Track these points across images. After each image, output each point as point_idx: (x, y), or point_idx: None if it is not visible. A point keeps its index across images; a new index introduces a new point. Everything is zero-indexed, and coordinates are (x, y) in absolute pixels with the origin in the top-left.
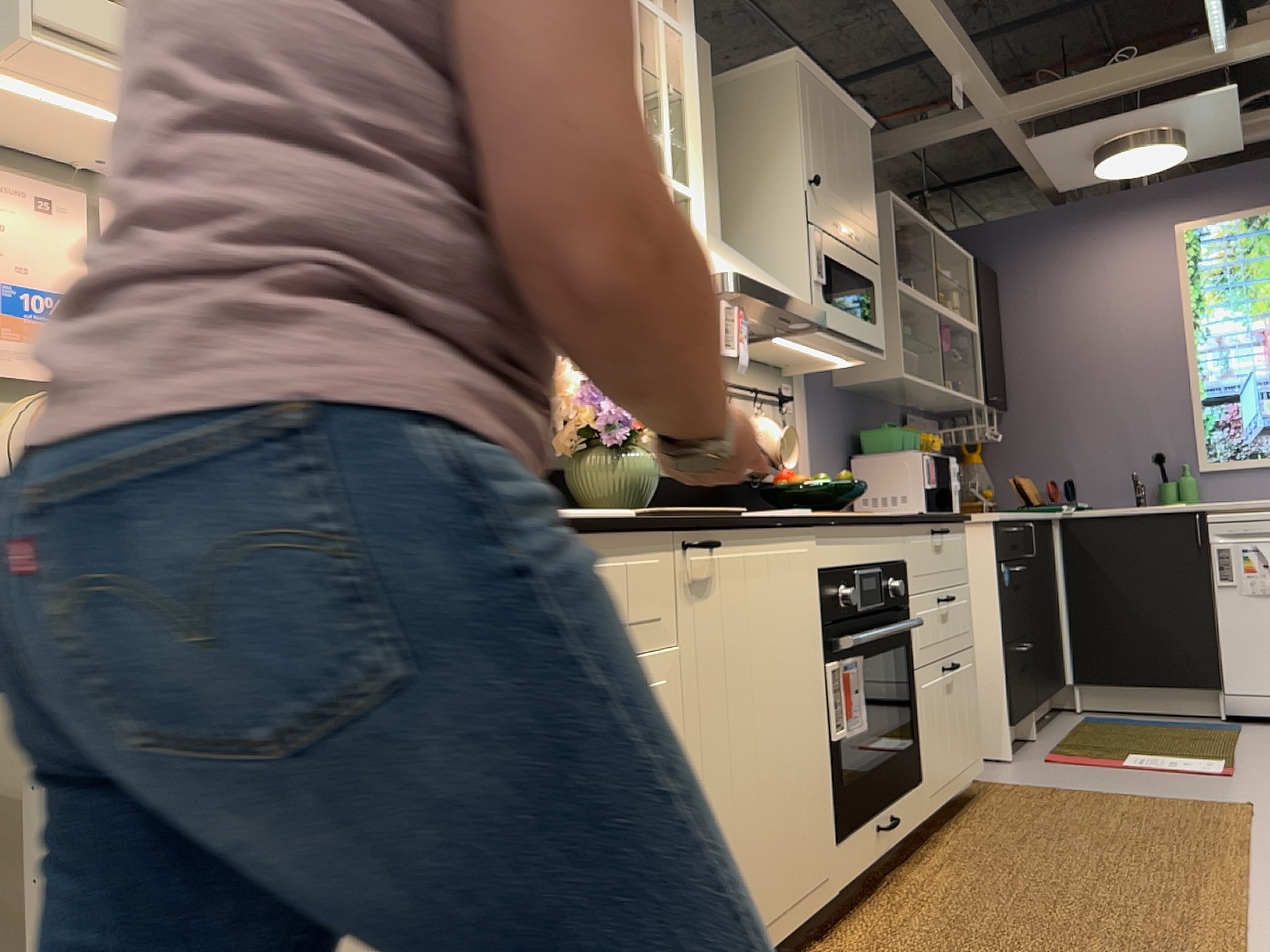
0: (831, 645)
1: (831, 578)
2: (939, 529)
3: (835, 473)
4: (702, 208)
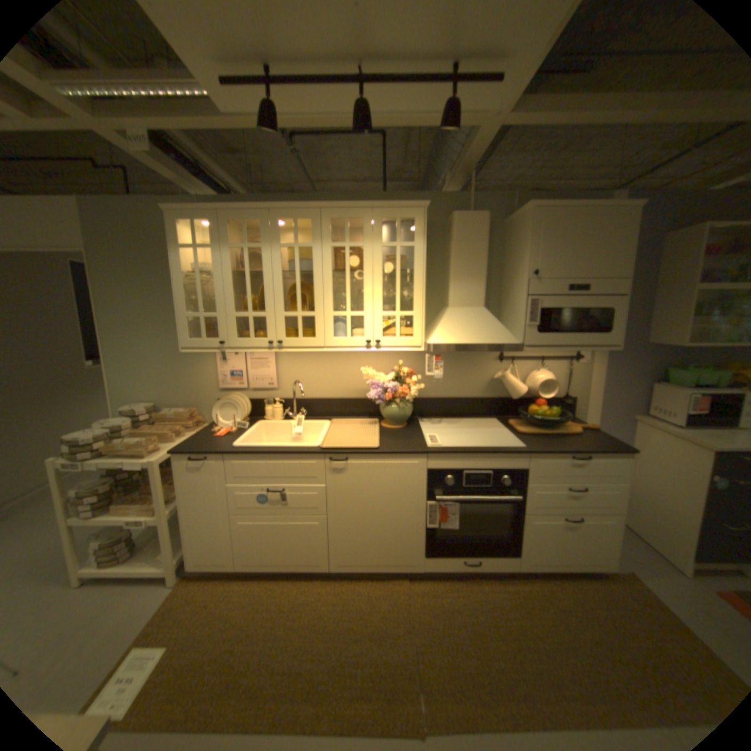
0: (432, 496)
1: (439, 472)
2: (580, 457)
3: (632, 390)
4: (419, 318)
